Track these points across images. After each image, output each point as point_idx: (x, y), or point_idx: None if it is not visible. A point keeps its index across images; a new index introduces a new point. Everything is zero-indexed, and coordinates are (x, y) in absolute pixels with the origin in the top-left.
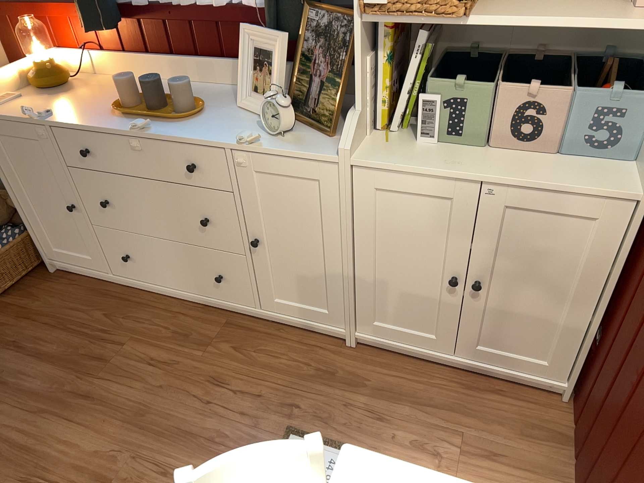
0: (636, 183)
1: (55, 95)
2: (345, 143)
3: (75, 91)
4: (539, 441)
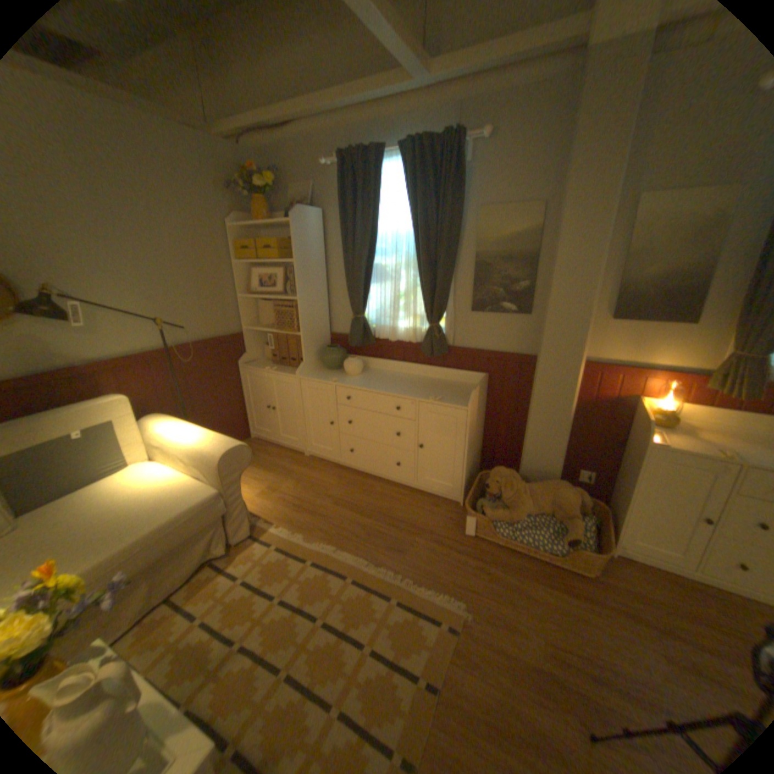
0: None
1: (689, 436)
2: None
3: (698, 434)
4: None
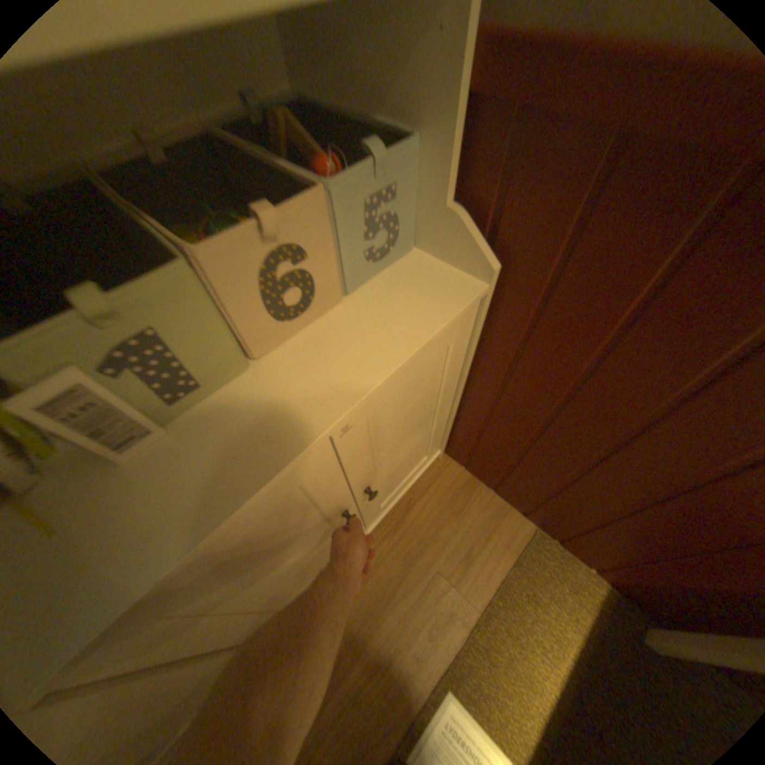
0: (465, 279)
1: None
2: None
3: None
4: (467, 508)
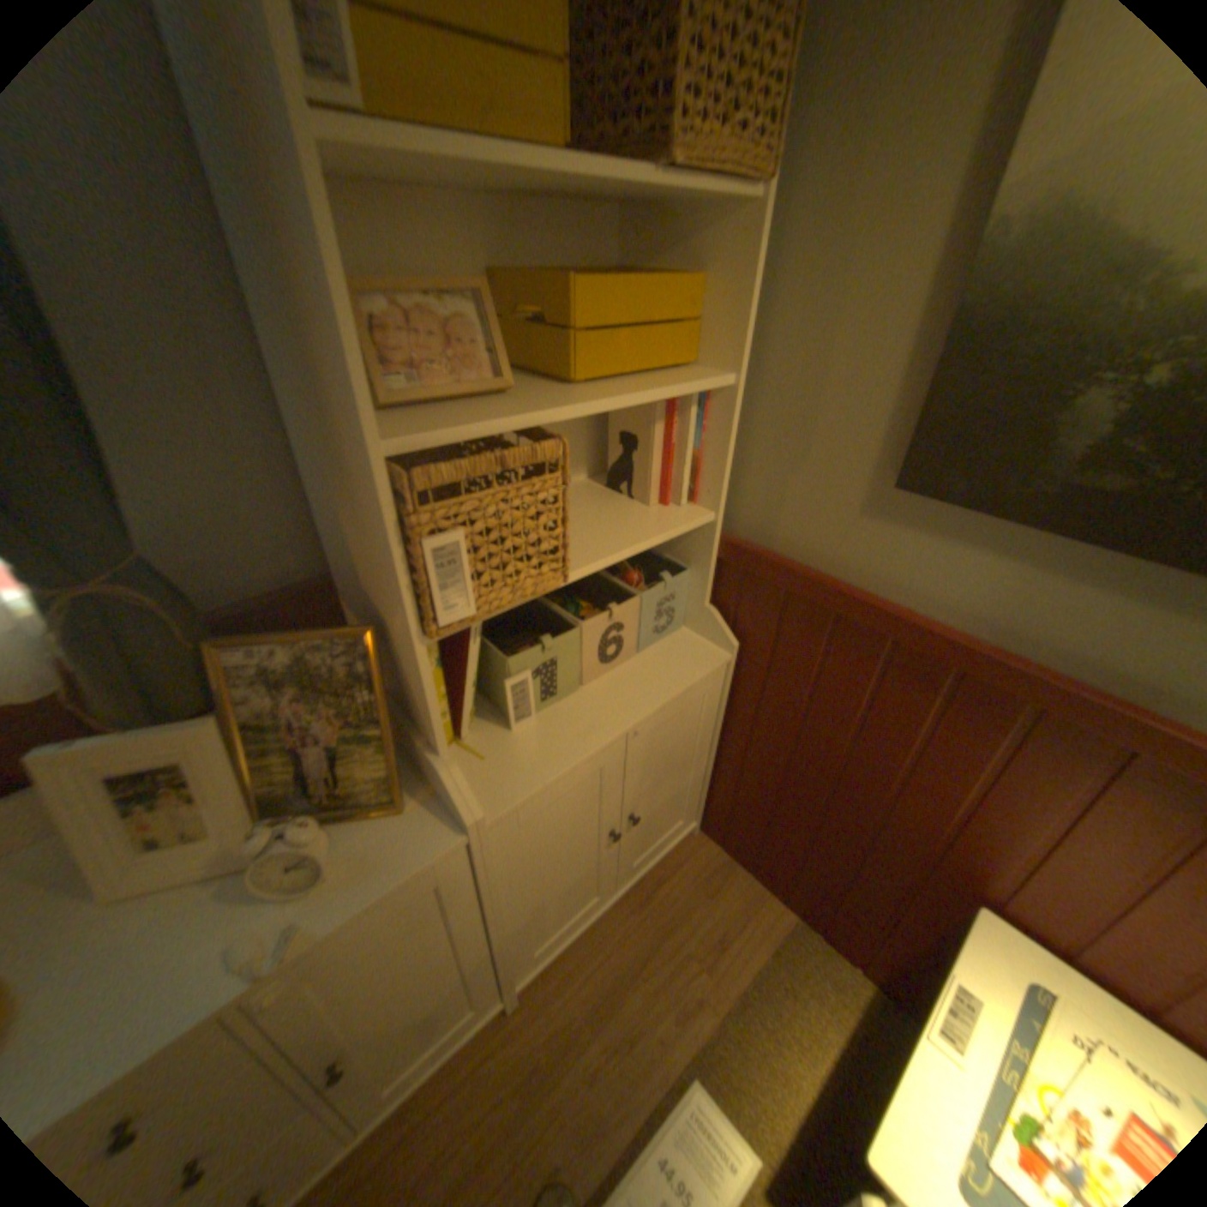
0: (715, 650)
1: None
2: (468, 815)
3: None
4: (723, 892)
